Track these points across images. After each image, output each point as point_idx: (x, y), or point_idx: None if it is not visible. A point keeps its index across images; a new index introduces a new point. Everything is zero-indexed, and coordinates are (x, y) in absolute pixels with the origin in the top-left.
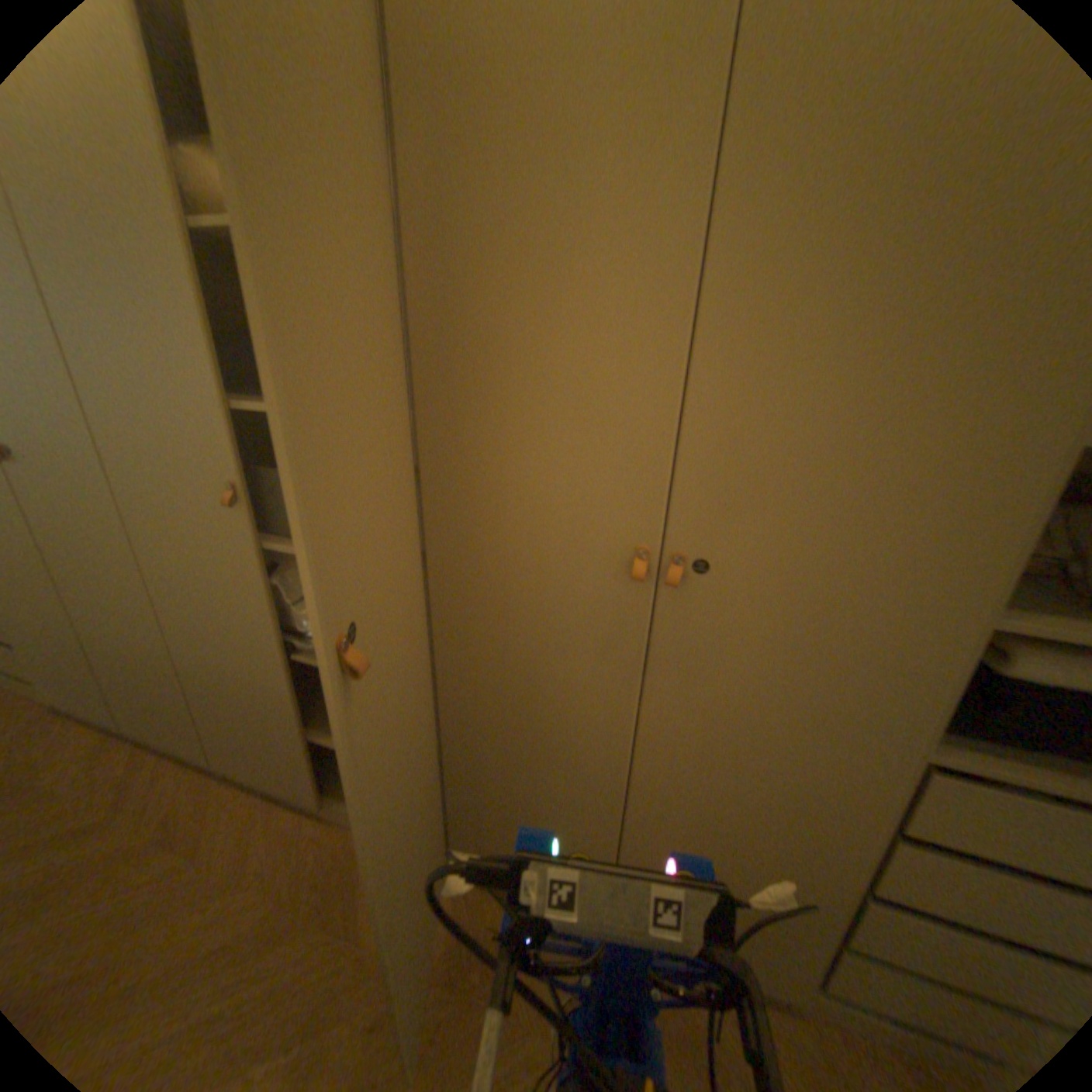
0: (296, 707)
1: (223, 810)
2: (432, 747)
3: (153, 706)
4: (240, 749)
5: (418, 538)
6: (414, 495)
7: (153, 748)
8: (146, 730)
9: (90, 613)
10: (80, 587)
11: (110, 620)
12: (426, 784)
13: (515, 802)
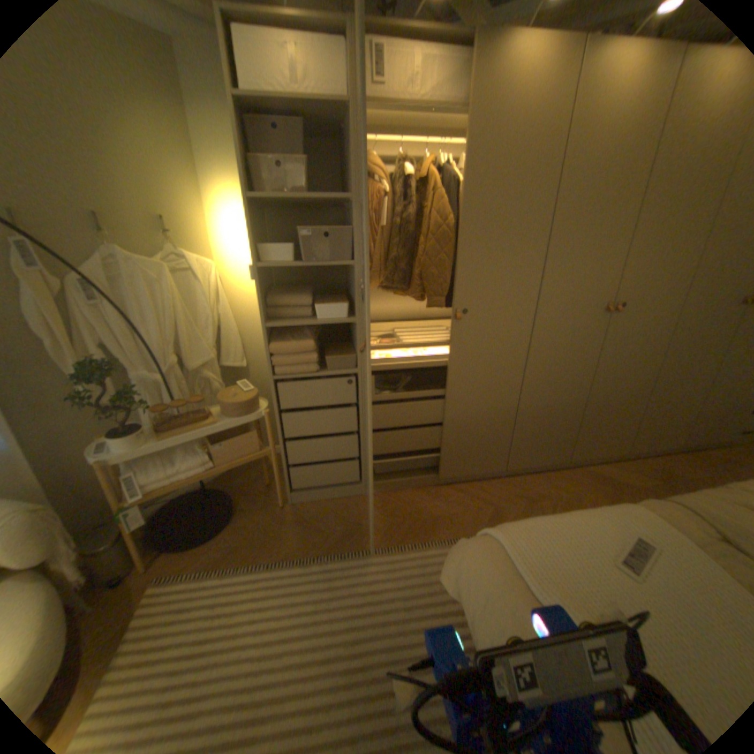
0: (585, 405)
1: (524, 483)
2: (649, 396)
3: (486, 444)
4: (540, 444)
5: (682, 307)
6: (688, 292)
7: (469, 475)
8: (470, 464)
9: (471, 399)
10: (472, 384)
11: (486, 397)
12: (639, 415)
13: (674, 405)
